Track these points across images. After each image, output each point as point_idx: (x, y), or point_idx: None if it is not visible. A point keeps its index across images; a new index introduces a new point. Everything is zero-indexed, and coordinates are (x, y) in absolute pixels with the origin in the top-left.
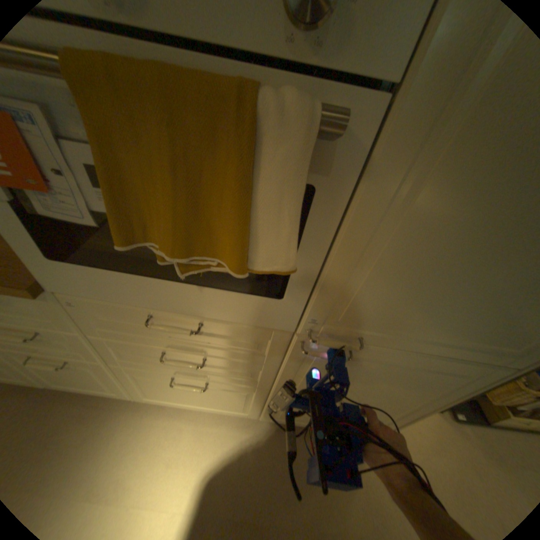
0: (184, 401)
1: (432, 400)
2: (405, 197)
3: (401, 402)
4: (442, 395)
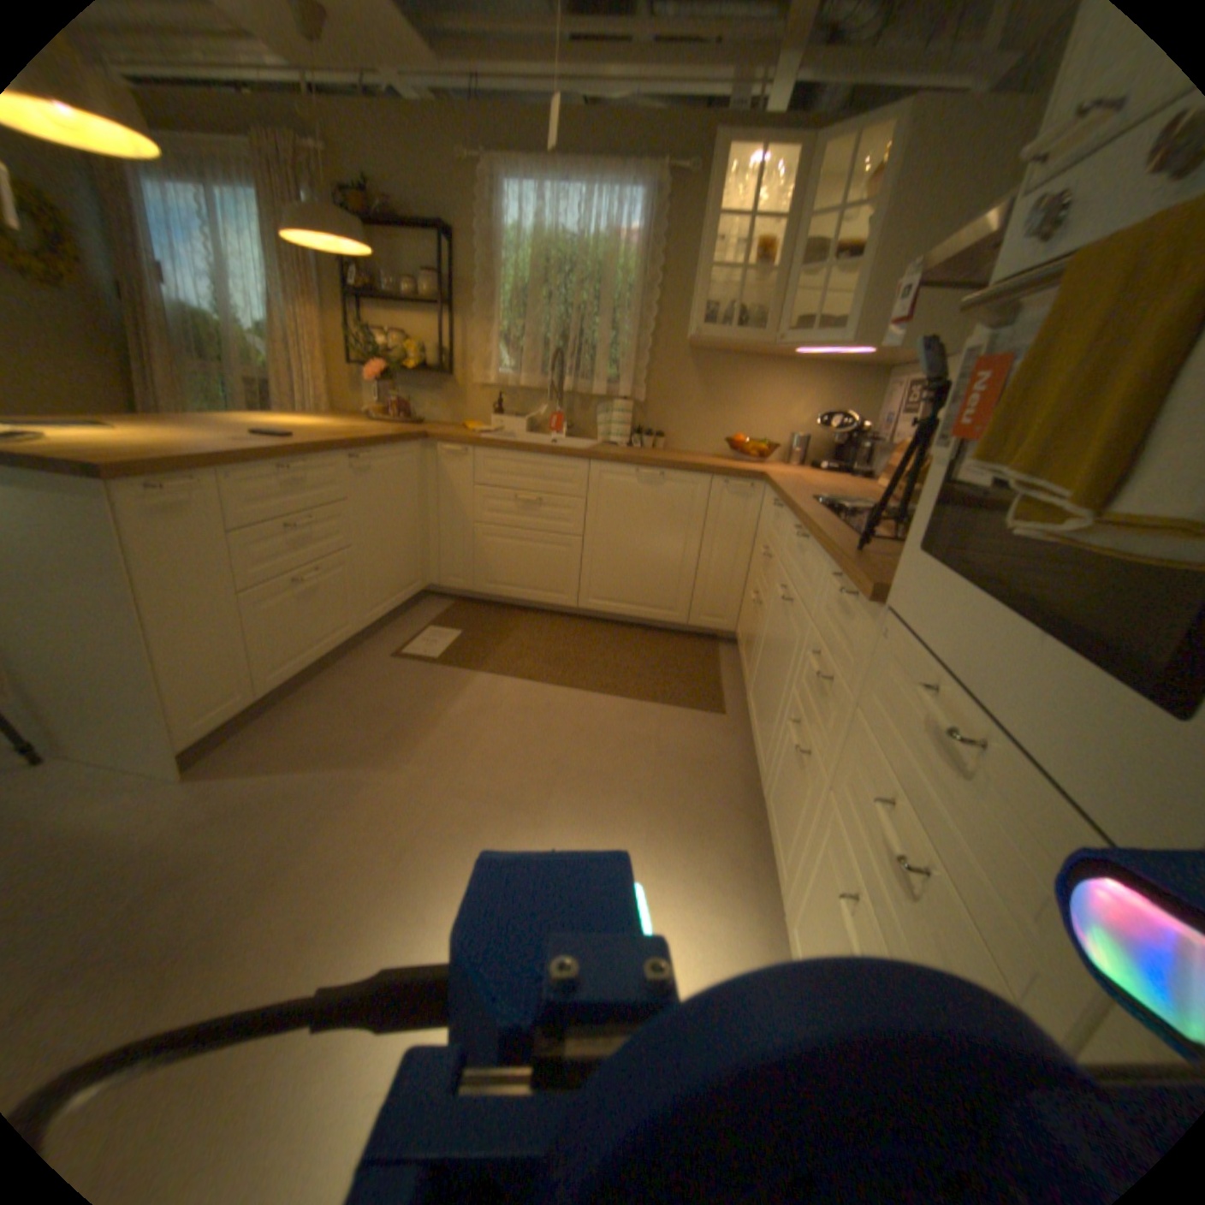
0: None
1: None
2: None
3: None
4: None
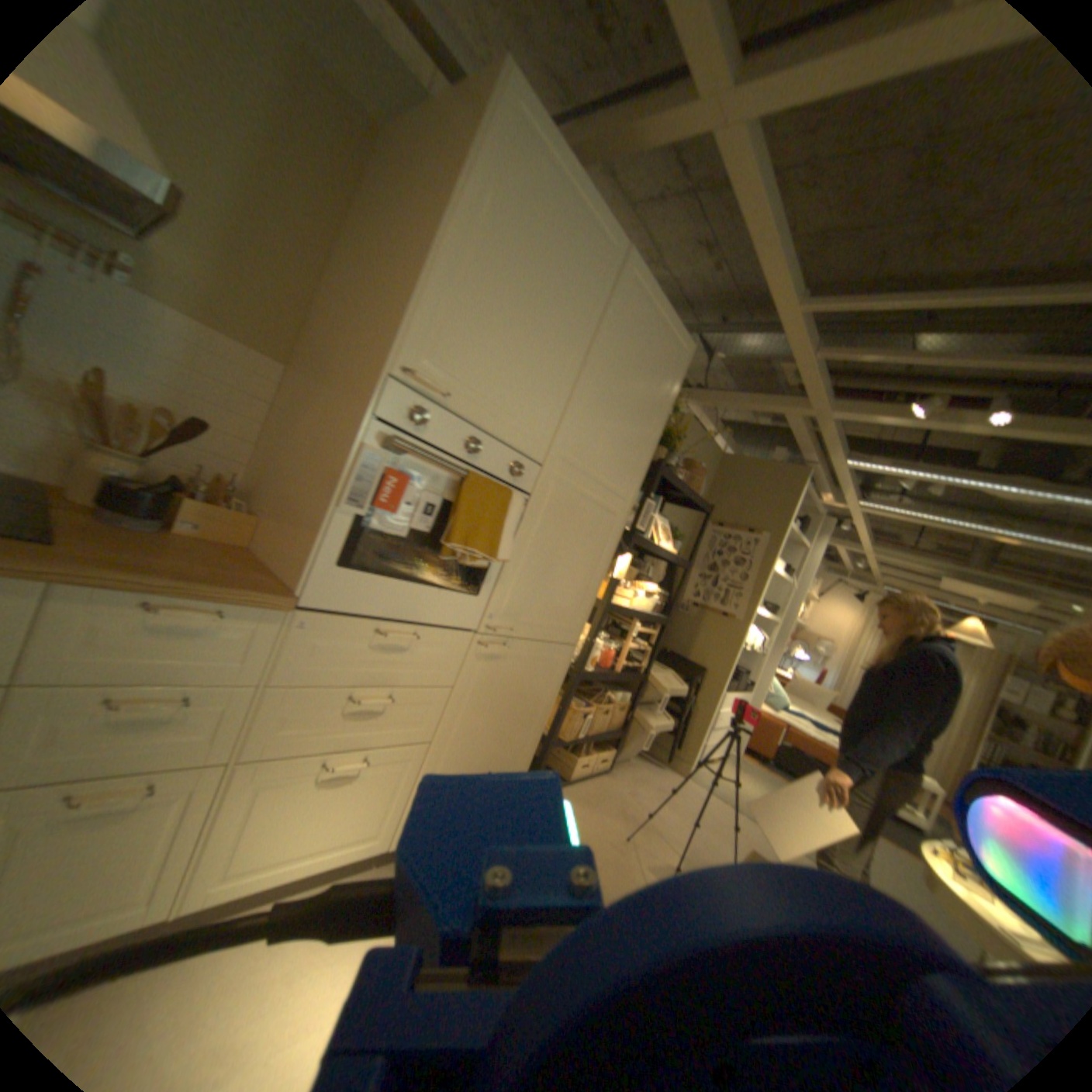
0: (300, 845)
1: (543, 705)
2: (532, 534)
3: (526, 717)
4: (547, 694)
